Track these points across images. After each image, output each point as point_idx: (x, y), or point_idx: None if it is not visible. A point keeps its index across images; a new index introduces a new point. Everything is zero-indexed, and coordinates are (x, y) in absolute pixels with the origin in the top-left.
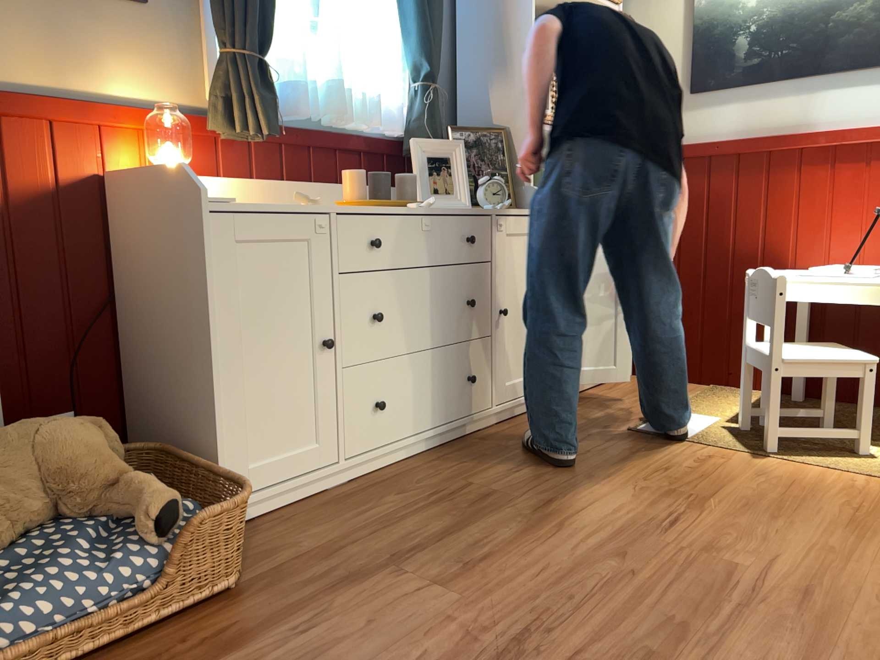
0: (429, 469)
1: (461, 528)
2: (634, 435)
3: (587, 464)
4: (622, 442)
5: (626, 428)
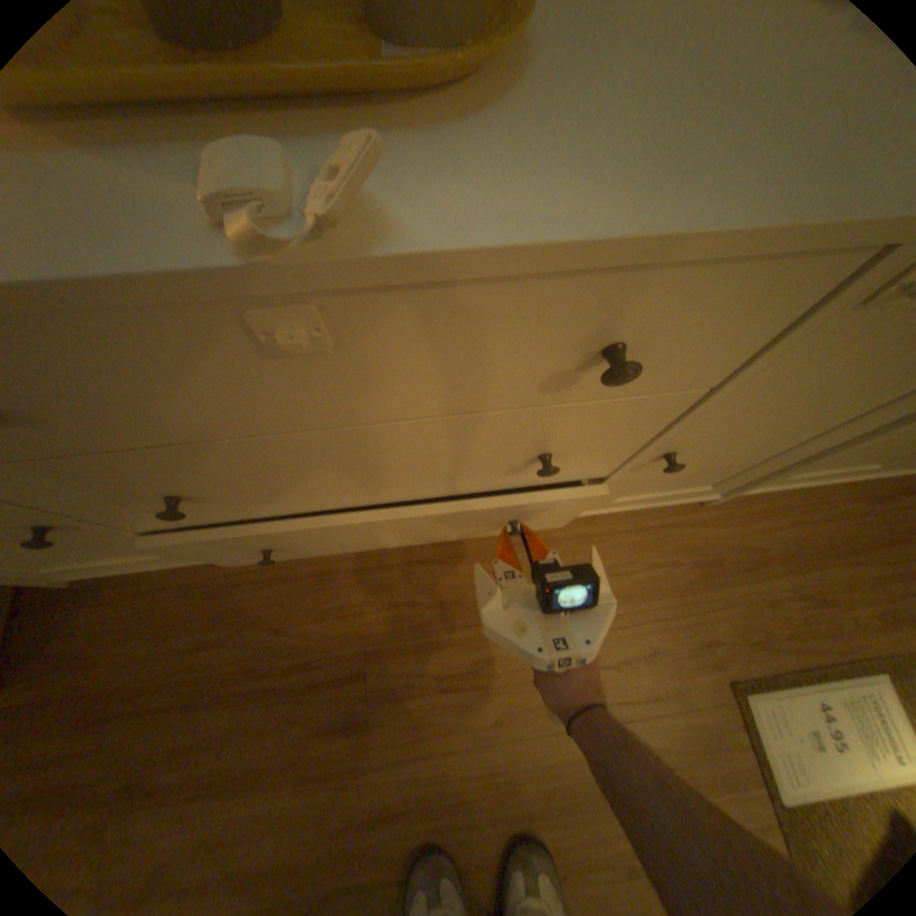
0: (368, 587)
1: (242, 789)
2: (723, 713)
3: (549, 753)
4: (675, 724)
5: (735, 679)
